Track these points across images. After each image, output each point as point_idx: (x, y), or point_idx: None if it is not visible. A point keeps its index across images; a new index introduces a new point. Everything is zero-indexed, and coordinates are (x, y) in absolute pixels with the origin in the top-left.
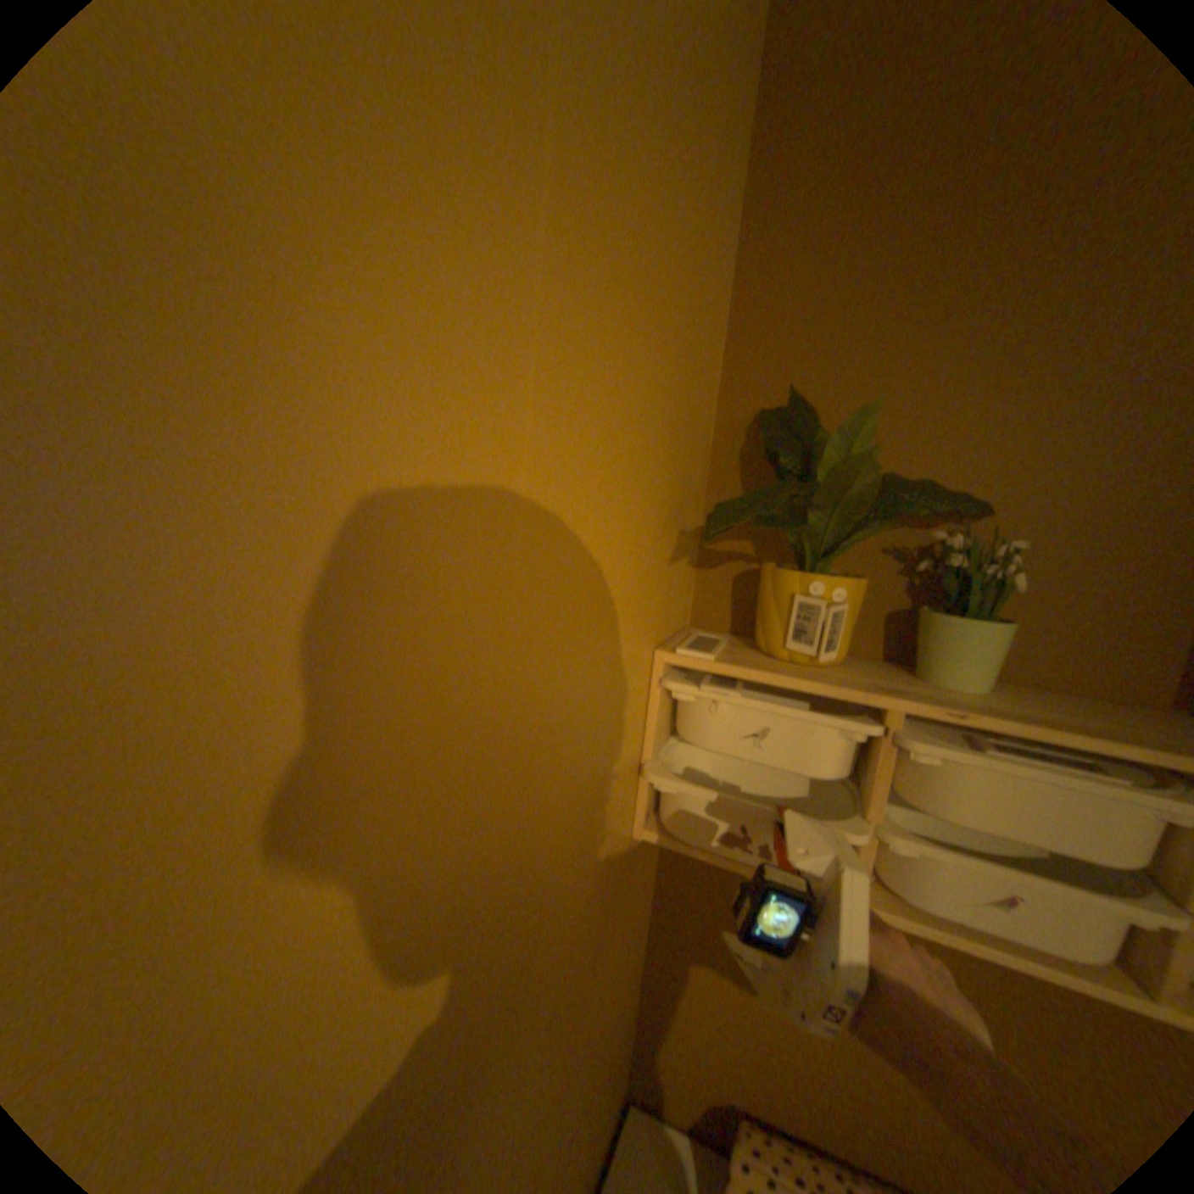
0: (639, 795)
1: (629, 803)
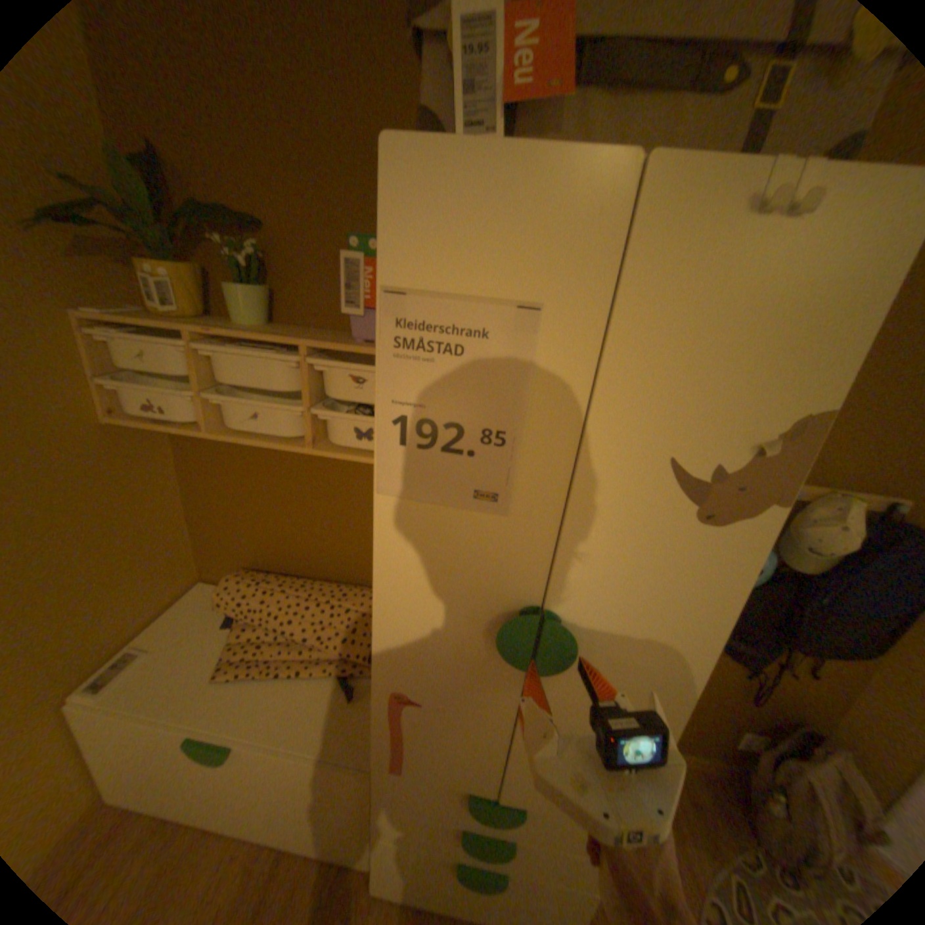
0: (92, 399)
1: (79, 402)
